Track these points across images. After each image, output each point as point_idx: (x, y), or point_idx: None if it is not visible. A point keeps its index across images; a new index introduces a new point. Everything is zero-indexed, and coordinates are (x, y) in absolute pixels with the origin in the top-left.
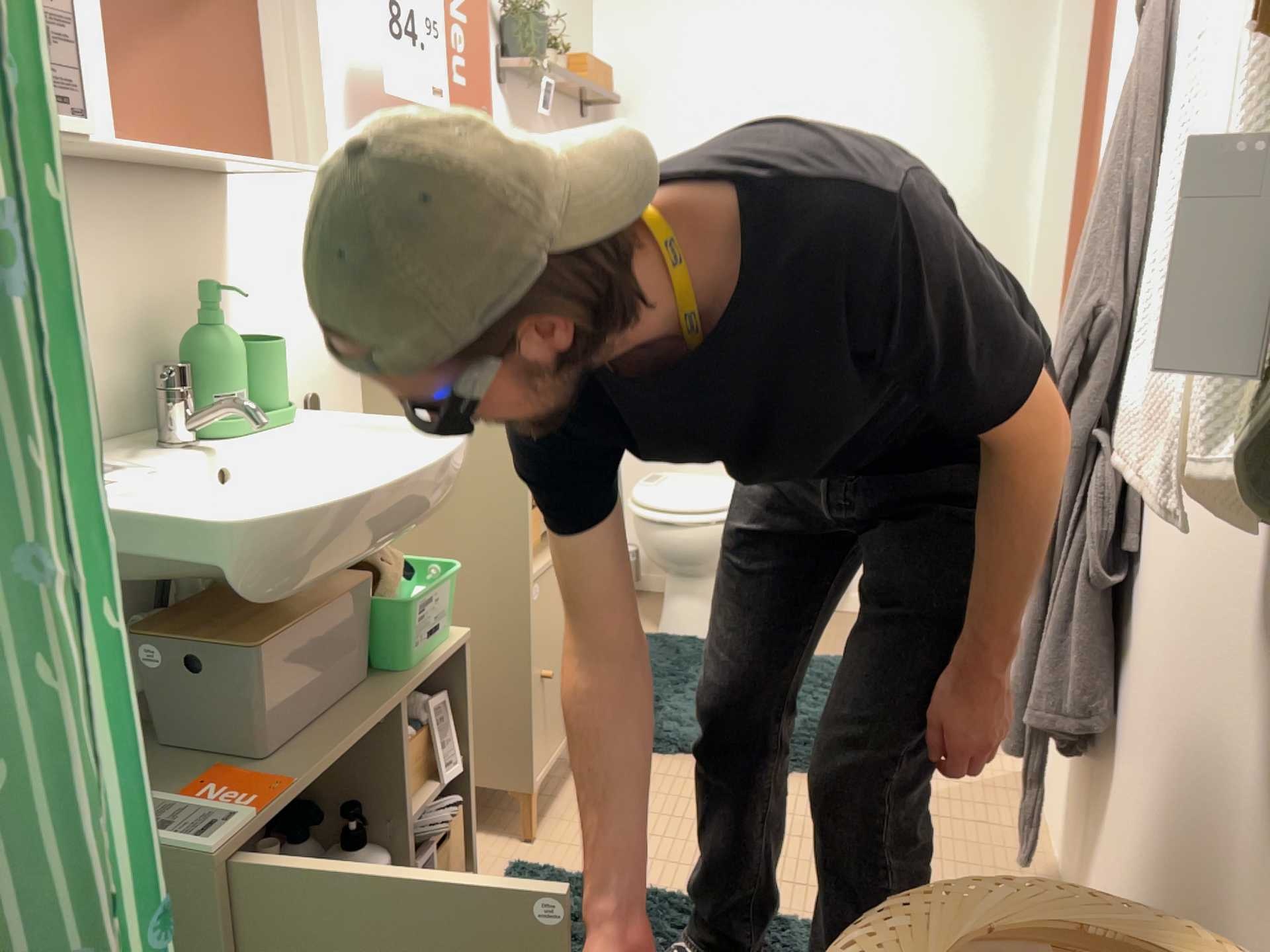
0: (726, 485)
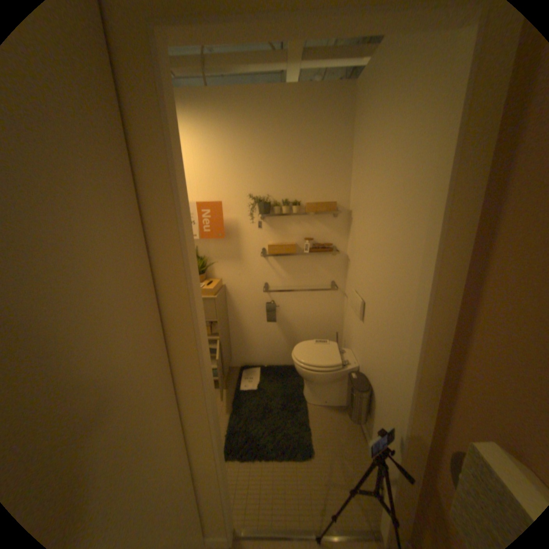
0: (331, 358)
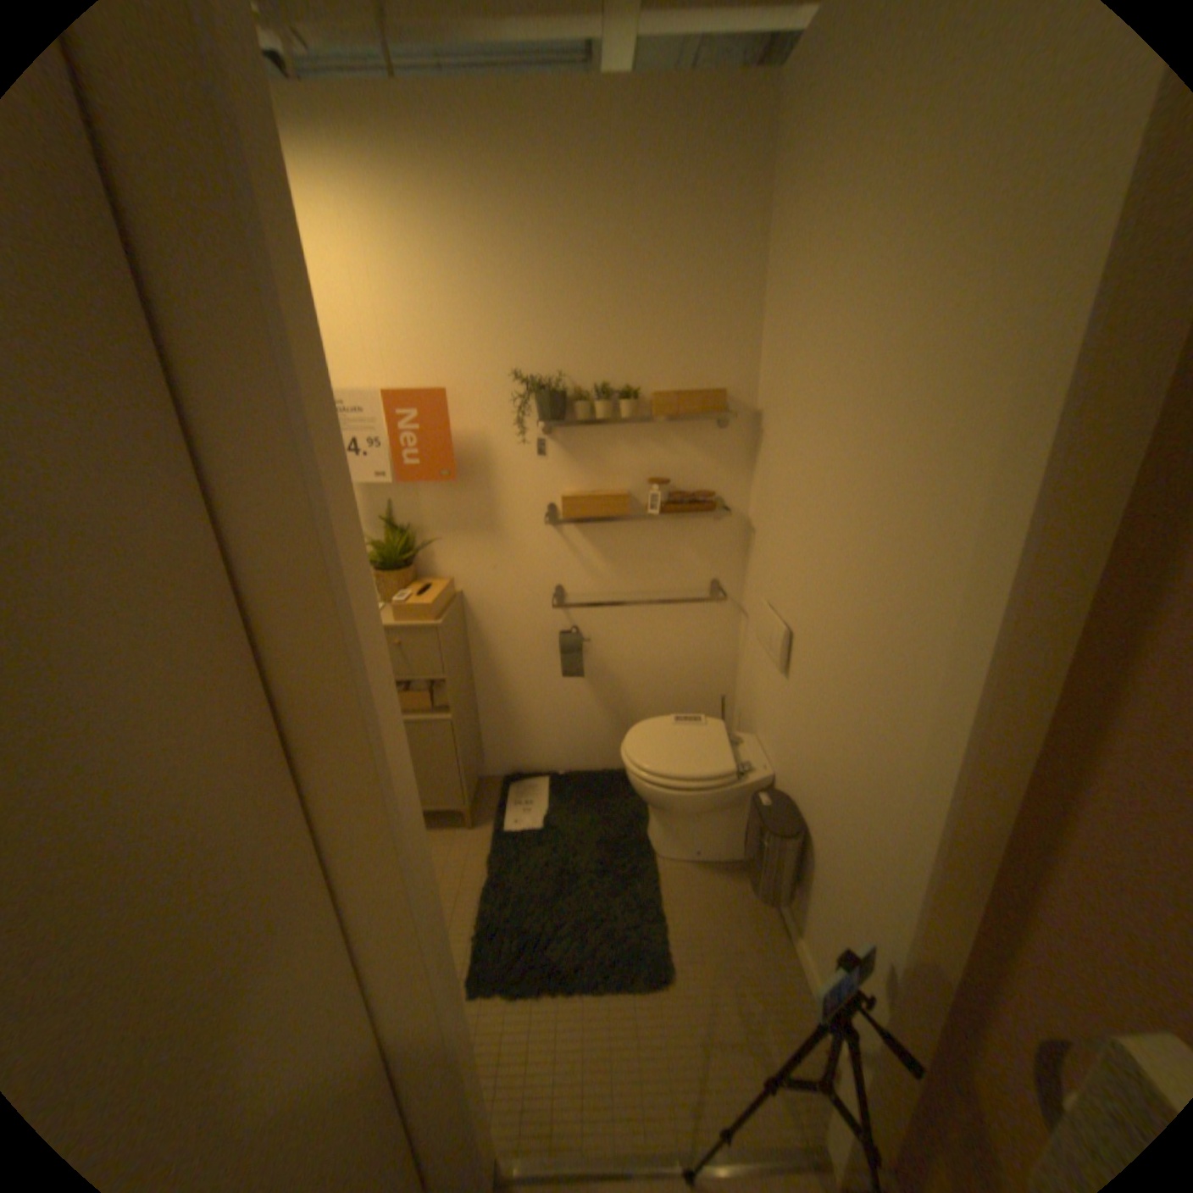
0: (712, 758)
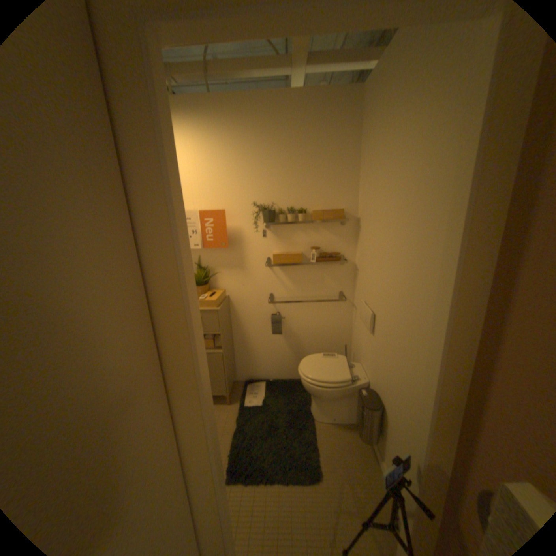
0: (340, 373)
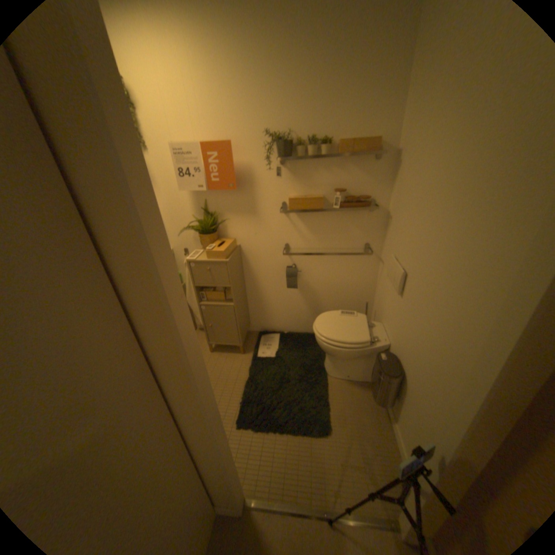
0: (358, 333)
